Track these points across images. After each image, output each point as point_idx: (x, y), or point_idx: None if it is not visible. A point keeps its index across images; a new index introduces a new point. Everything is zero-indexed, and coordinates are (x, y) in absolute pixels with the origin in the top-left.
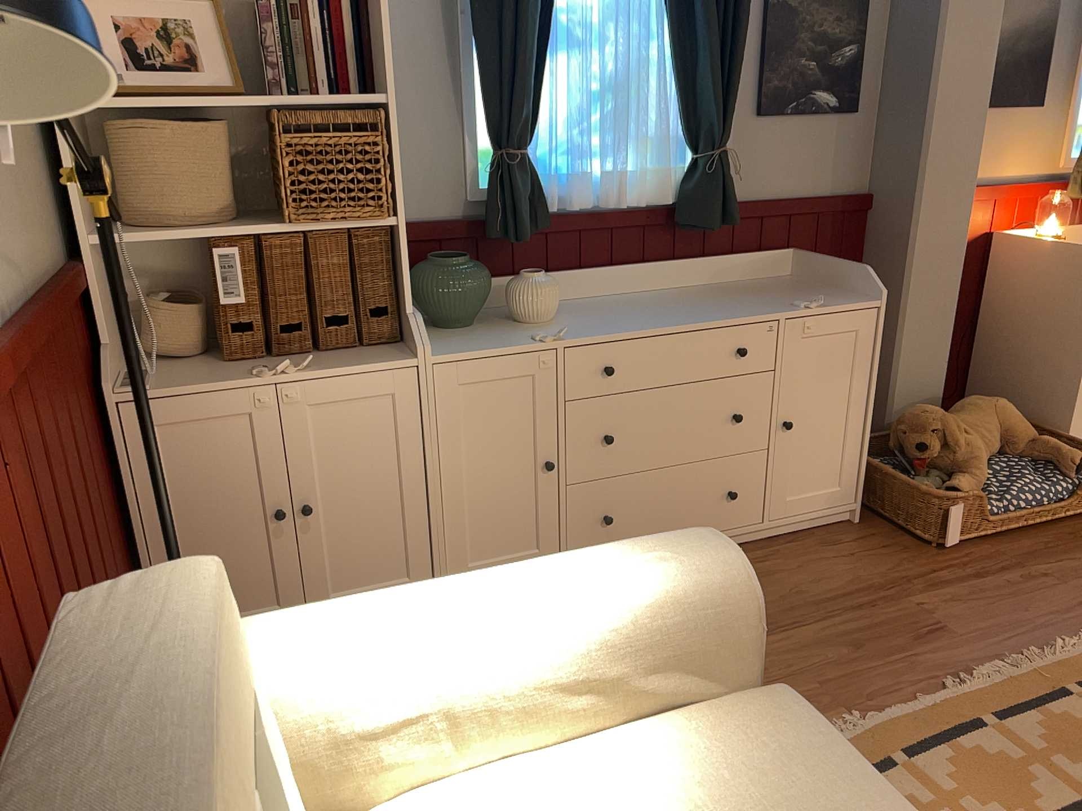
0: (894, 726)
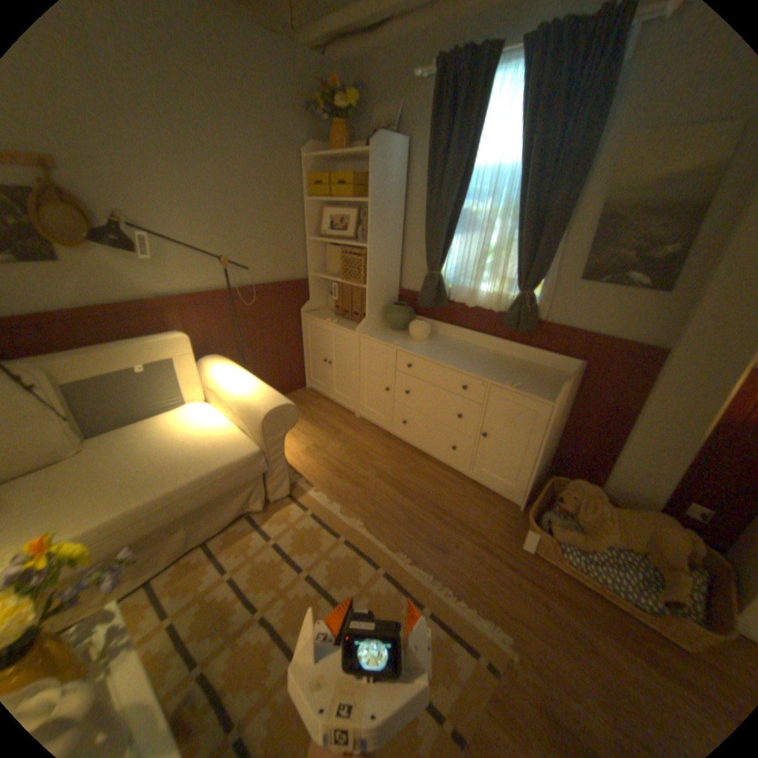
0: (362, 536)
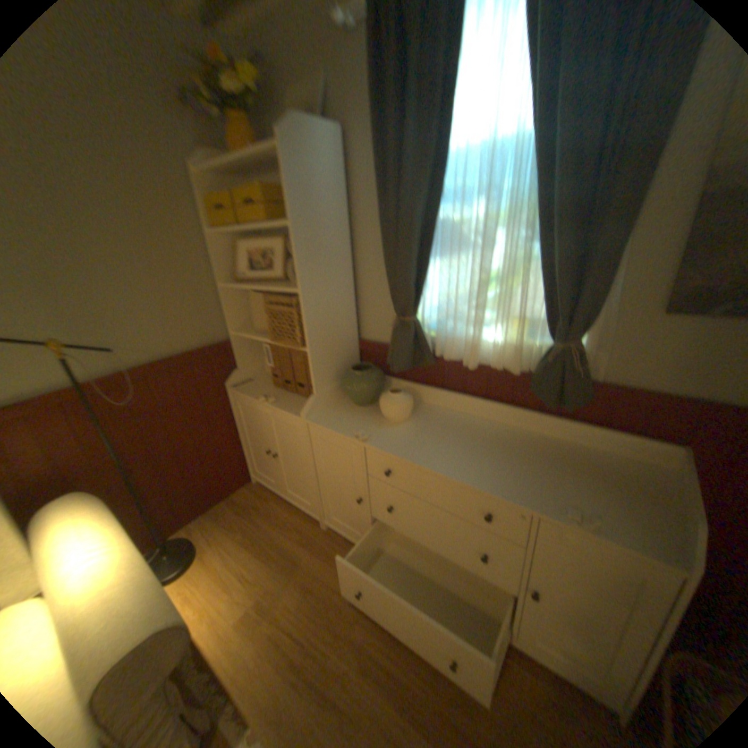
0: None
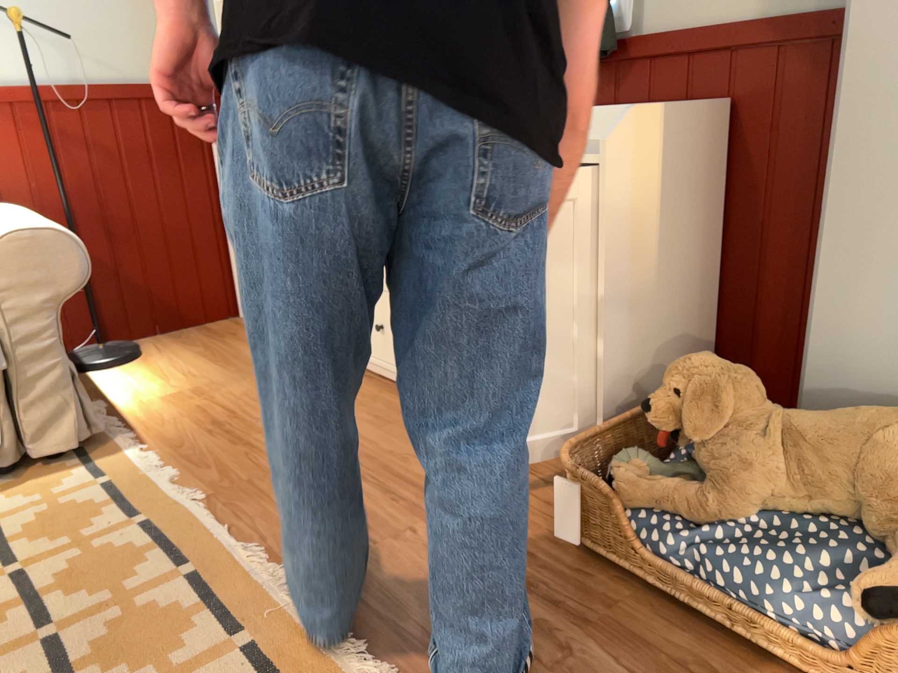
0: (185, 515)
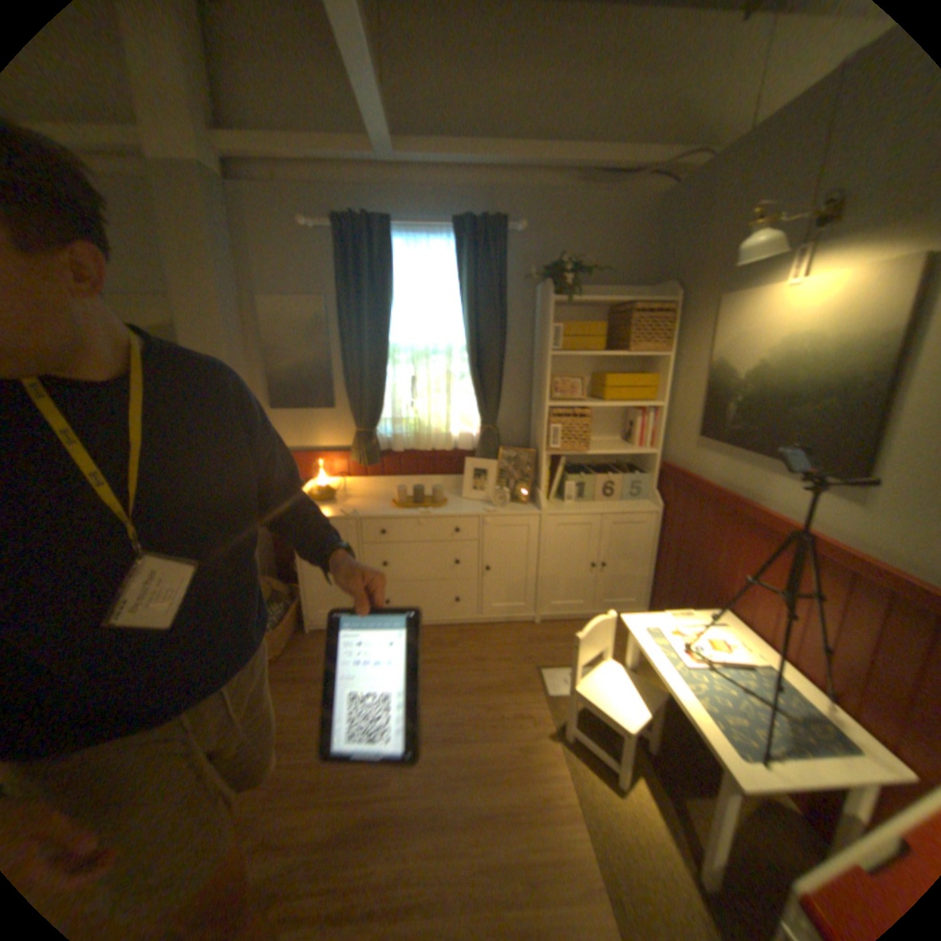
0: None
